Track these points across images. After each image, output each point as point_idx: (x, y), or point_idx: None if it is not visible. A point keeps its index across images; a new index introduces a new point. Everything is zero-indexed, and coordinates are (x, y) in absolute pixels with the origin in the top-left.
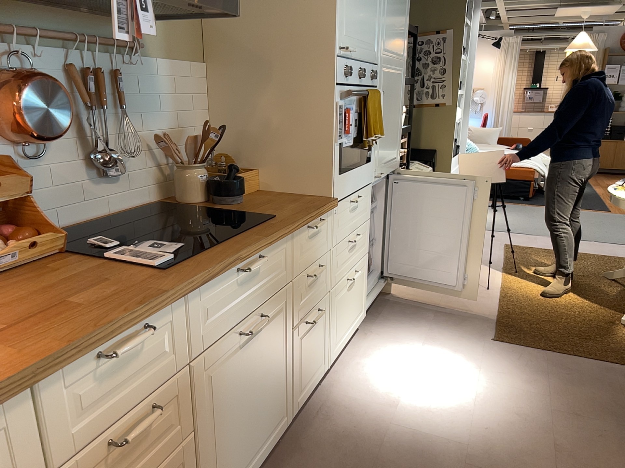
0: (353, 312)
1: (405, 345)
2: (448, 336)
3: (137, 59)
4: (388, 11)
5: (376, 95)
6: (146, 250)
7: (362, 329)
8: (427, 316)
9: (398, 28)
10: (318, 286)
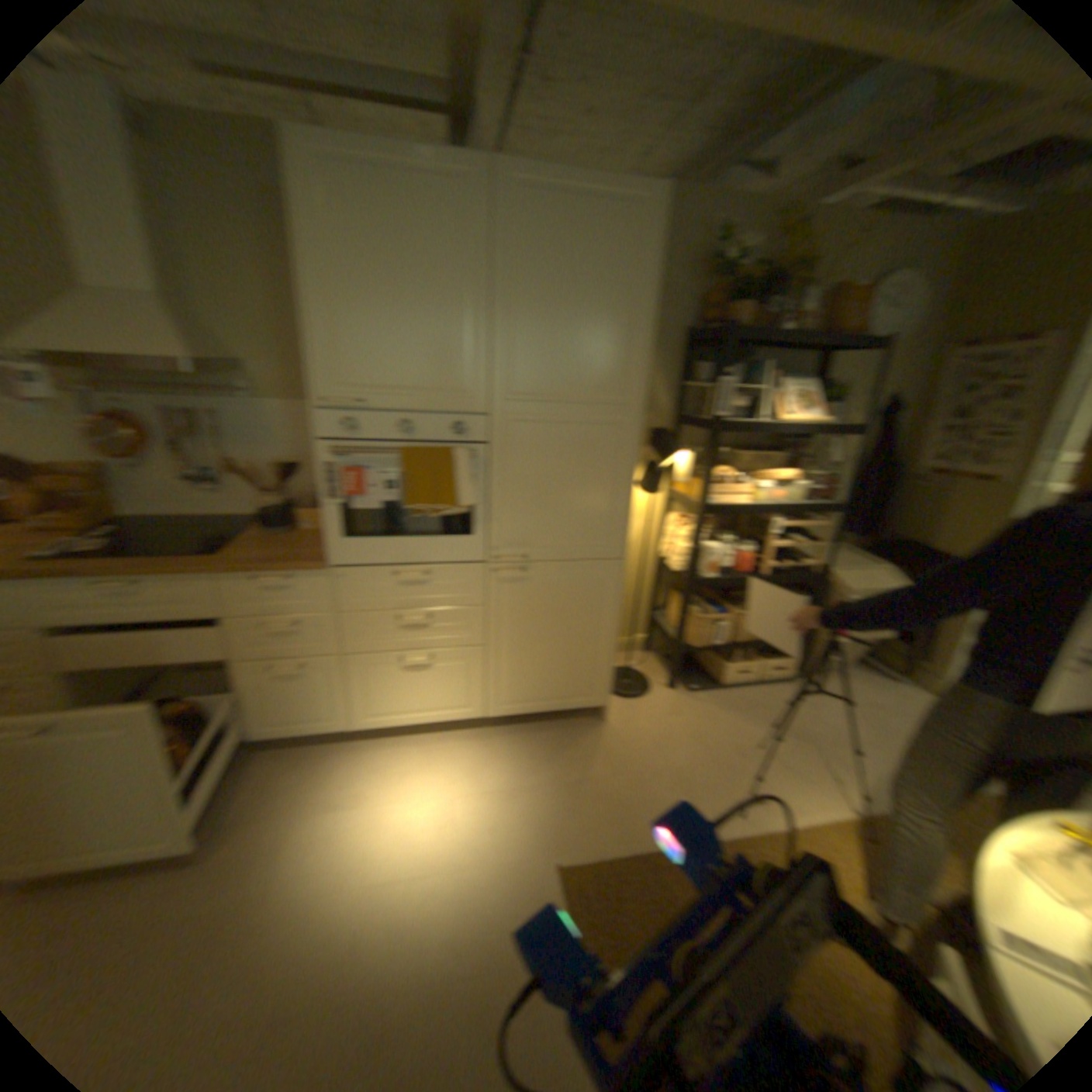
0: (436, 700)
1: (476, 779)
2: (530, 814)
3: (243, 400)
4: (526, 335)
5: (435, 454)
6: (82, 544)
7: (490, 731)
8: (574, 777)
9: (593, 354)
10: (304, 641)
